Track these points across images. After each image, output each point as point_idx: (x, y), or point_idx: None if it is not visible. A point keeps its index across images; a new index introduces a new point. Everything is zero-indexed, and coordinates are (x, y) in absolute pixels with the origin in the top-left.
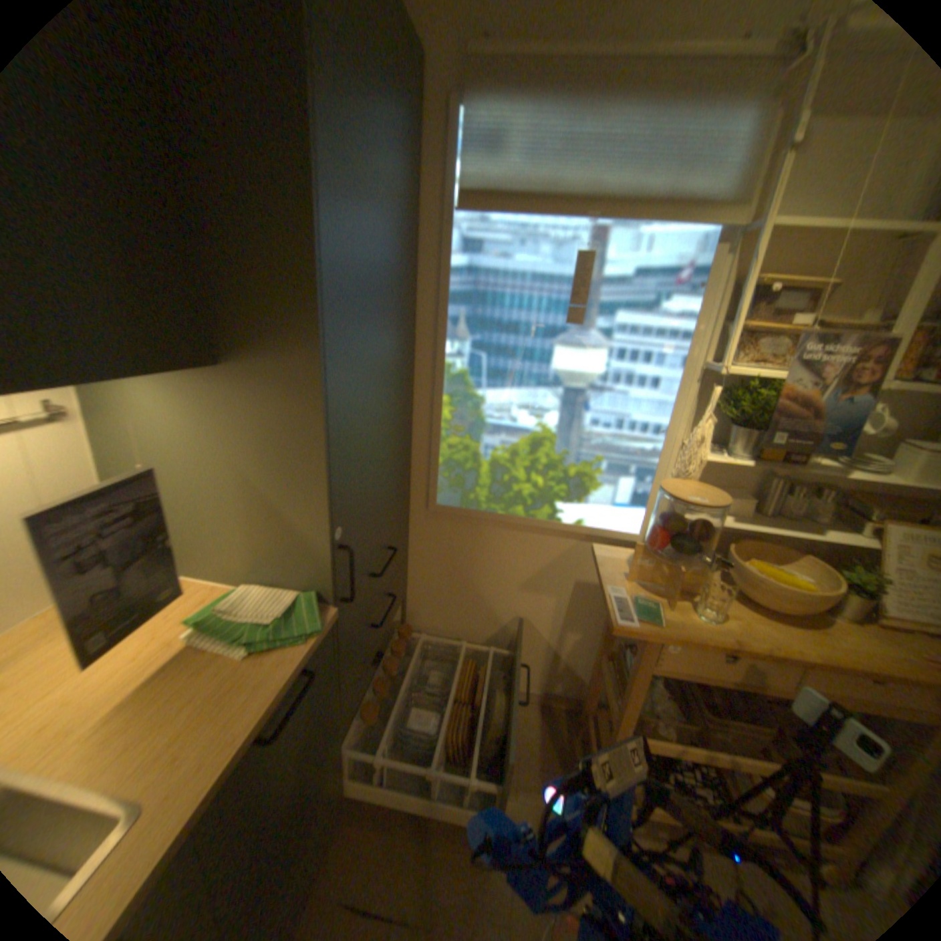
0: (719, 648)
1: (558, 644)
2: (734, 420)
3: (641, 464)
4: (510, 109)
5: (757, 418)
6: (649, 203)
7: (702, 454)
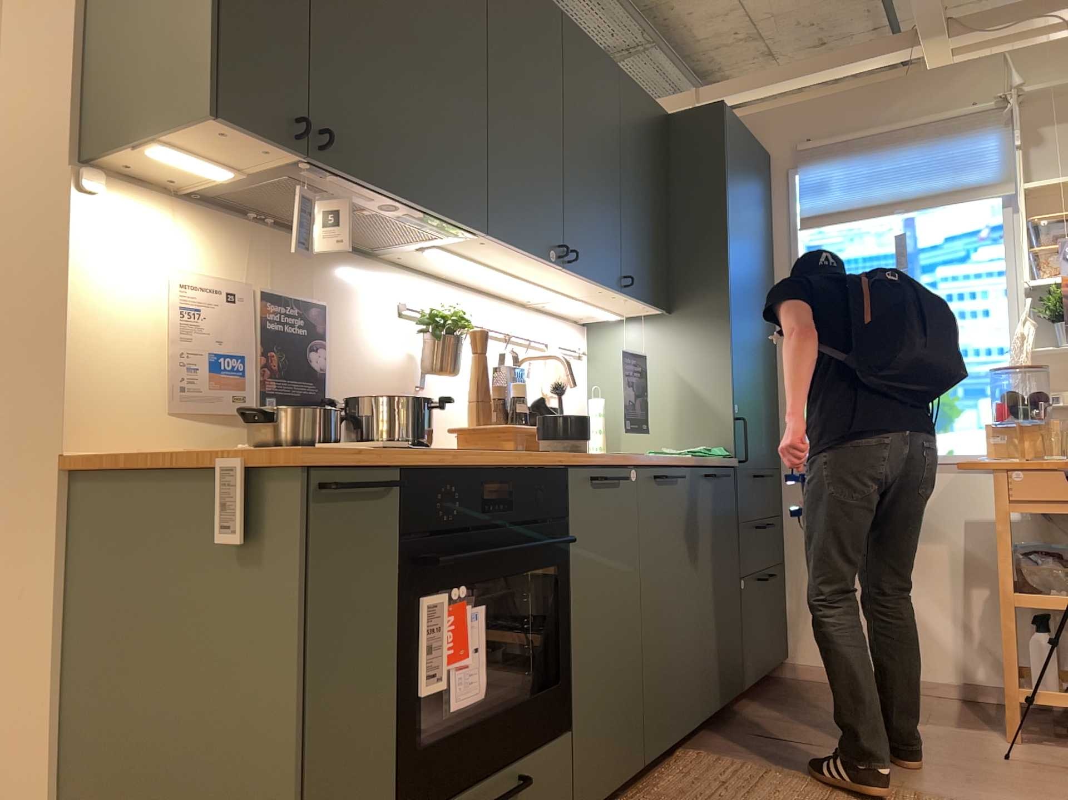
0: (1050, 463)
1: (964, 604)
2: (1052, 321)
3: (995, 384)
4: (828, 170)
5: (1060, 310)
6: (936, 198)
7: (1026, 348)
